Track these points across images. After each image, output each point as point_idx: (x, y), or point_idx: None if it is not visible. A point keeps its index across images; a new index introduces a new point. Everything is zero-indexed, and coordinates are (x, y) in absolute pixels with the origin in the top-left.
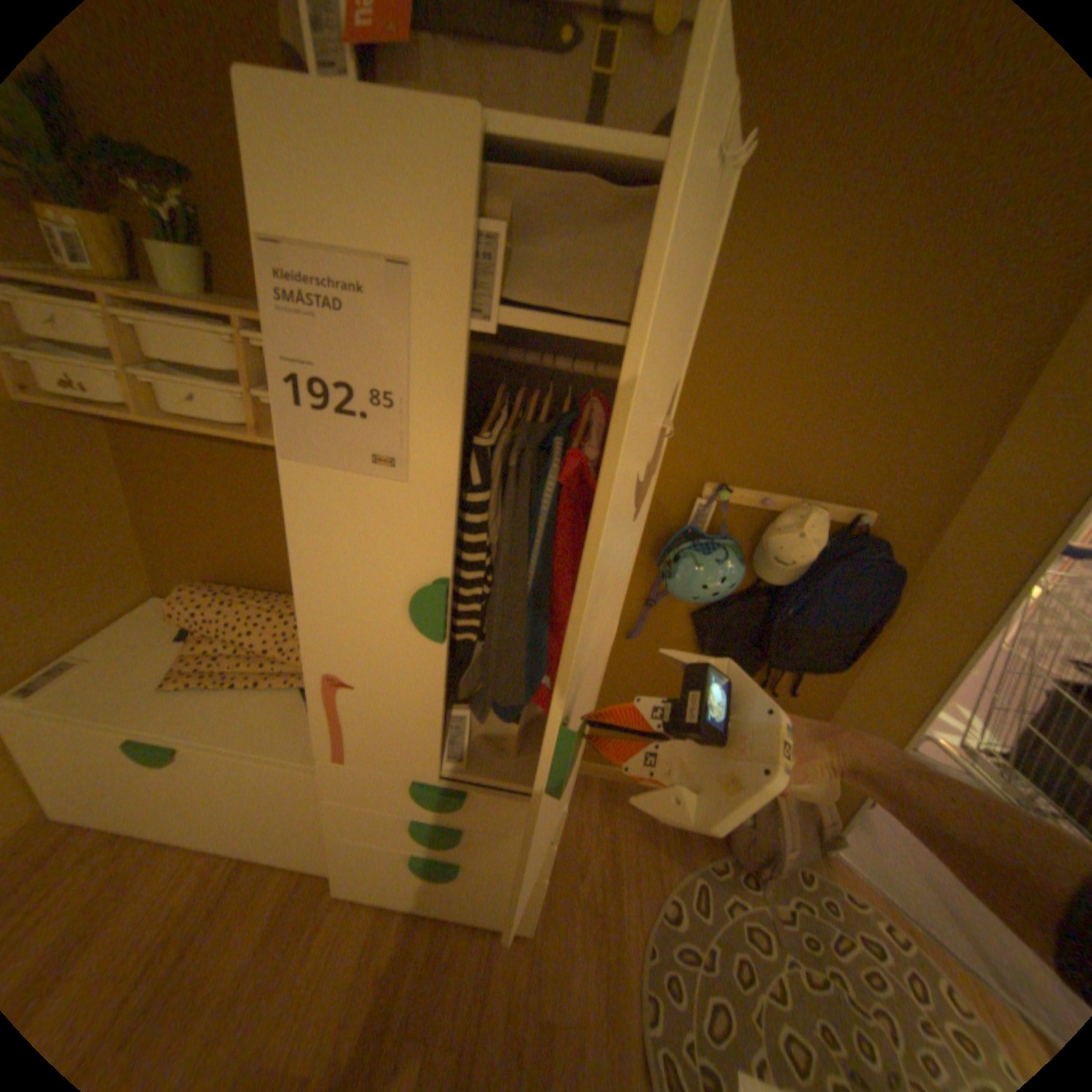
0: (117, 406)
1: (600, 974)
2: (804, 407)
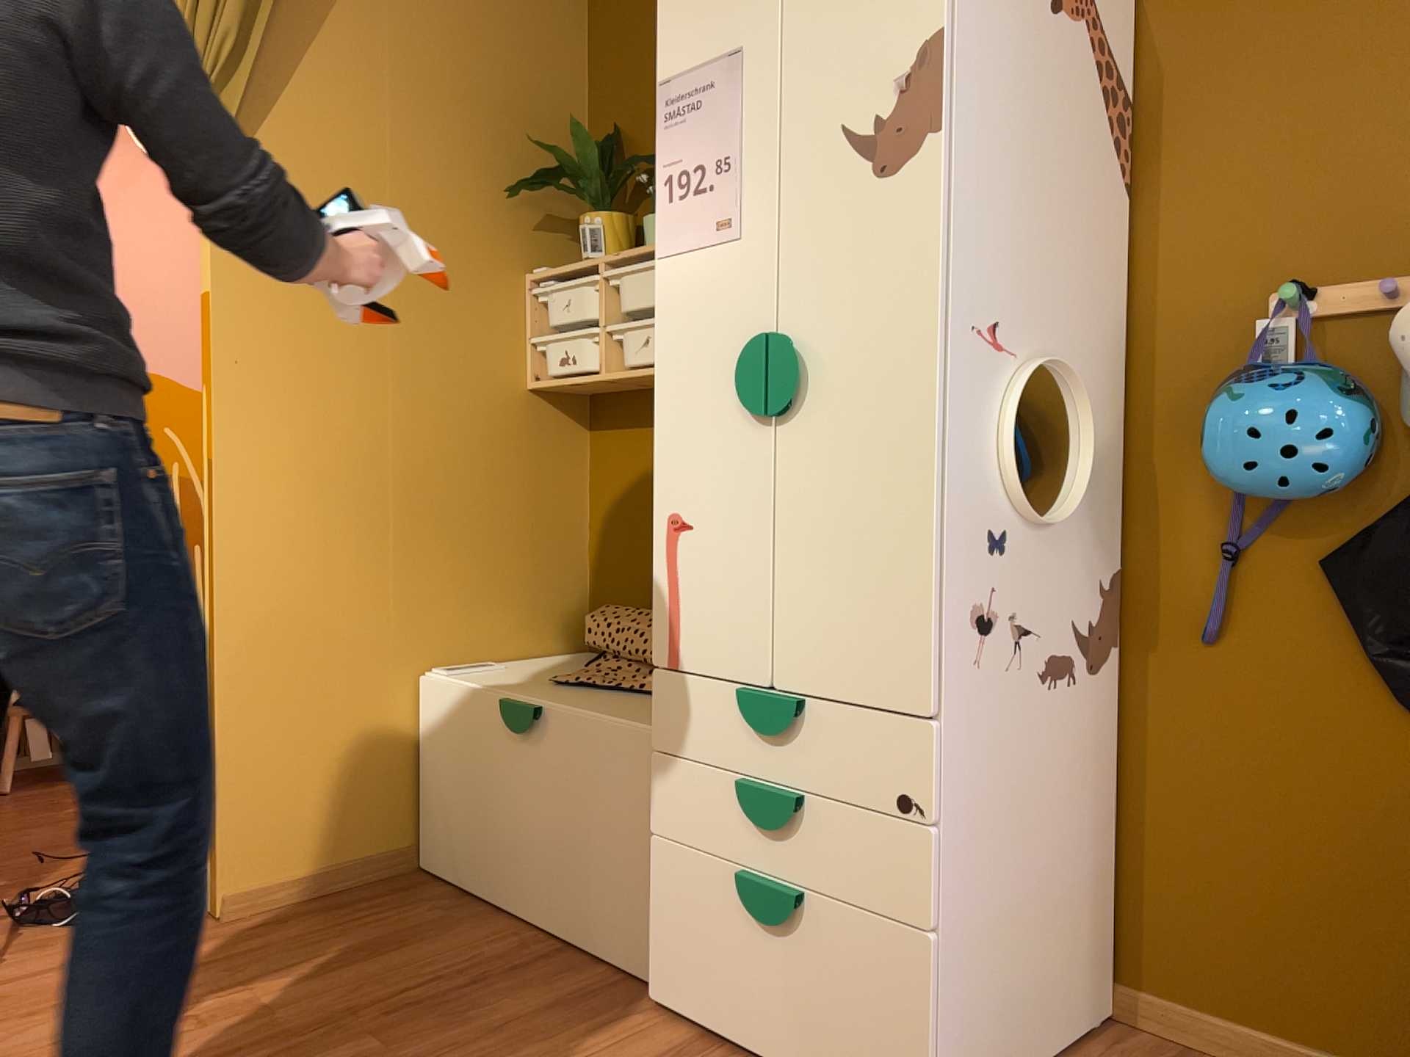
0: (593, 370)
1: None
2: (1404, 122)
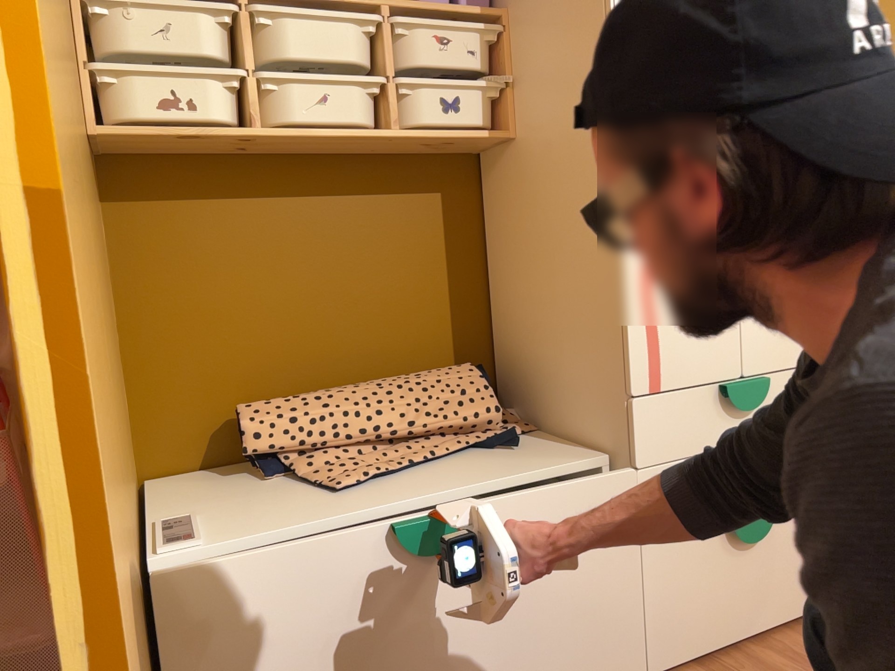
0: (230, 125)
1: None
2: None
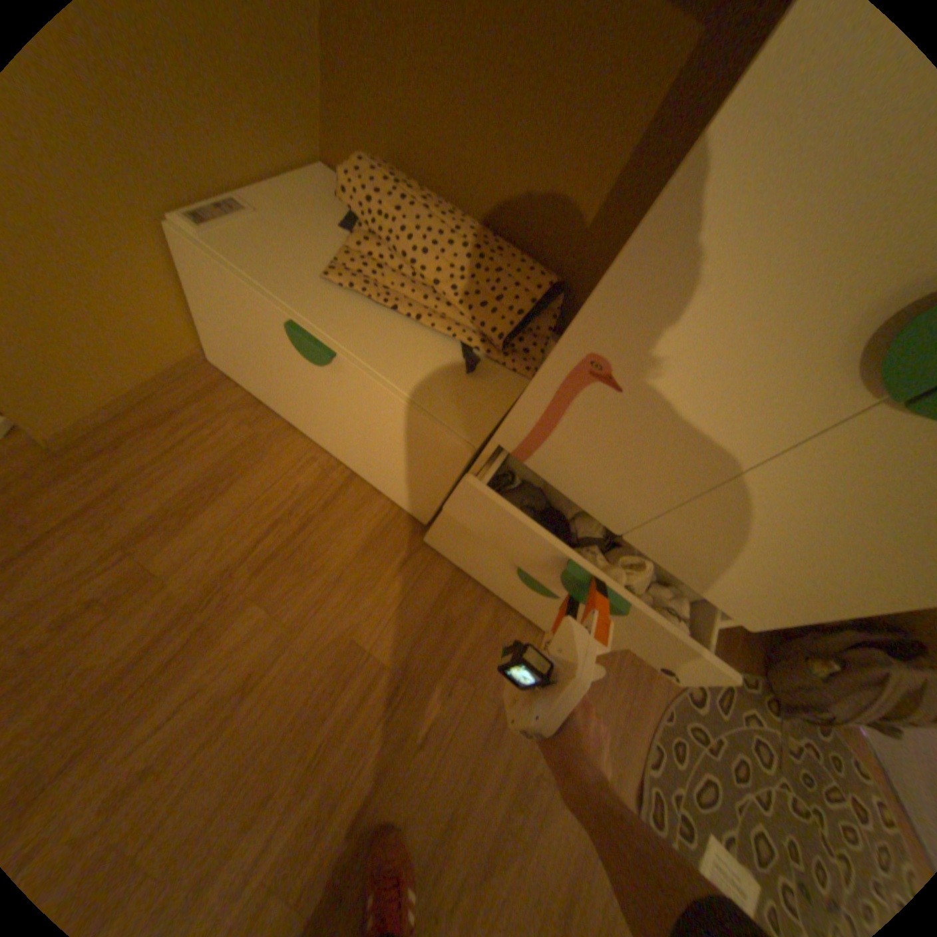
0: None
1: (623, 709)
2: None
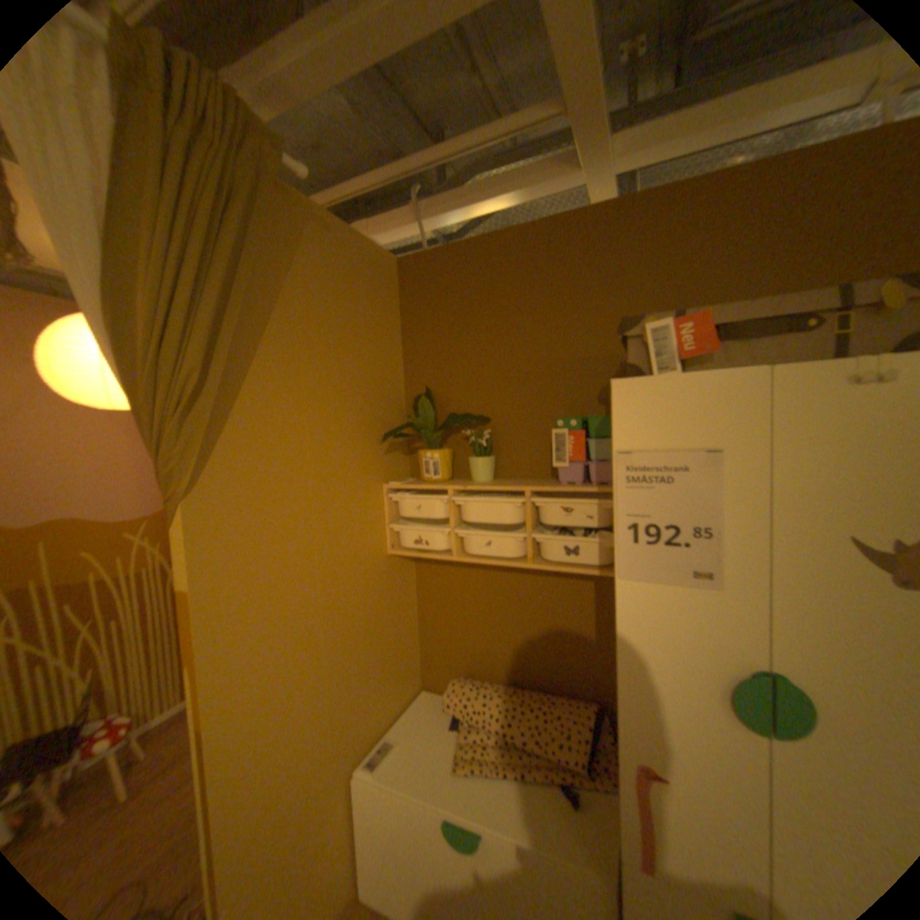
0: (444, 552)
1: None
2: None
